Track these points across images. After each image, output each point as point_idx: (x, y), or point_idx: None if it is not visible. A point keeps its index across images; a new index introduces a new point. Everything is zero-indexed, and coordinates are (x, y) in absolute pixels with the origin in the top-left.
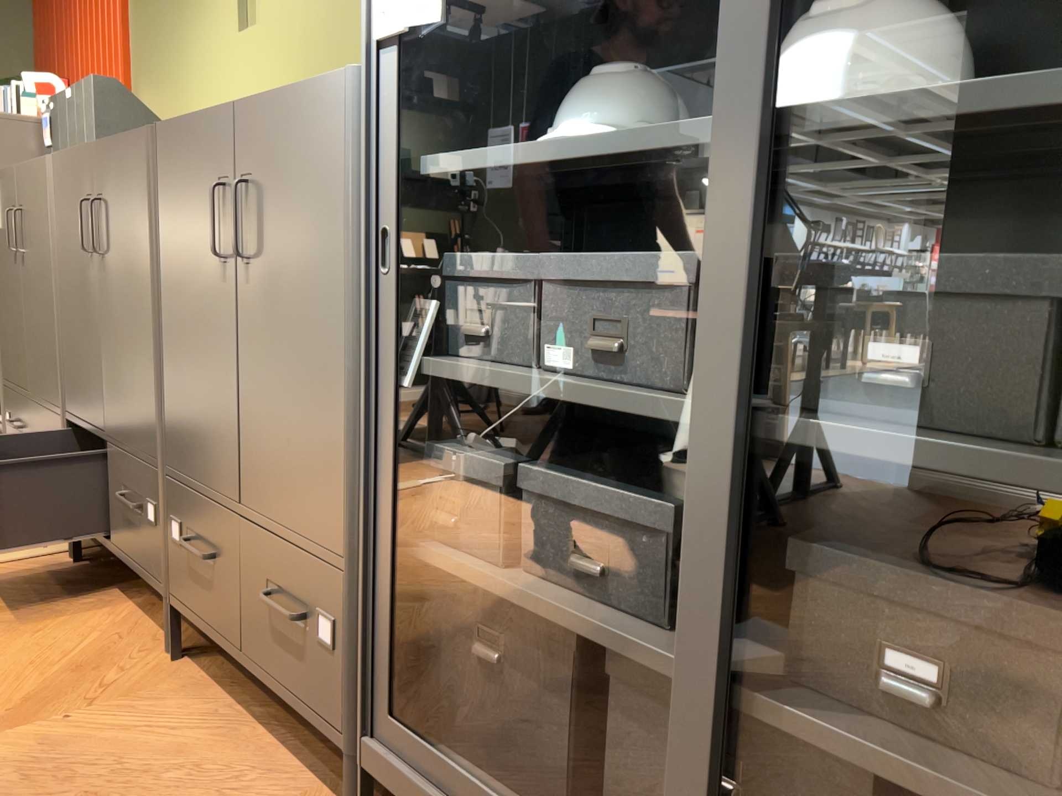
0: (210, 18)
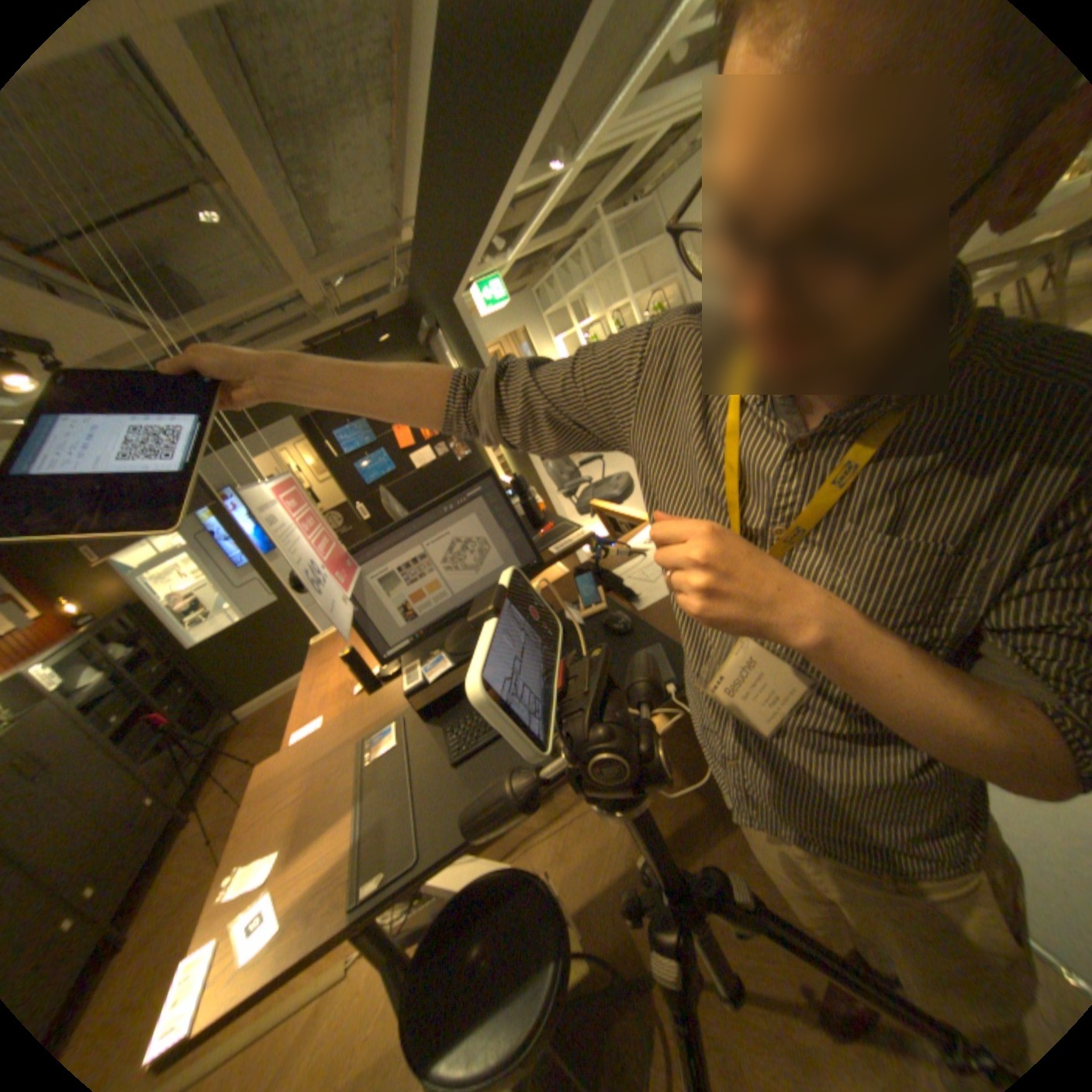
0: None
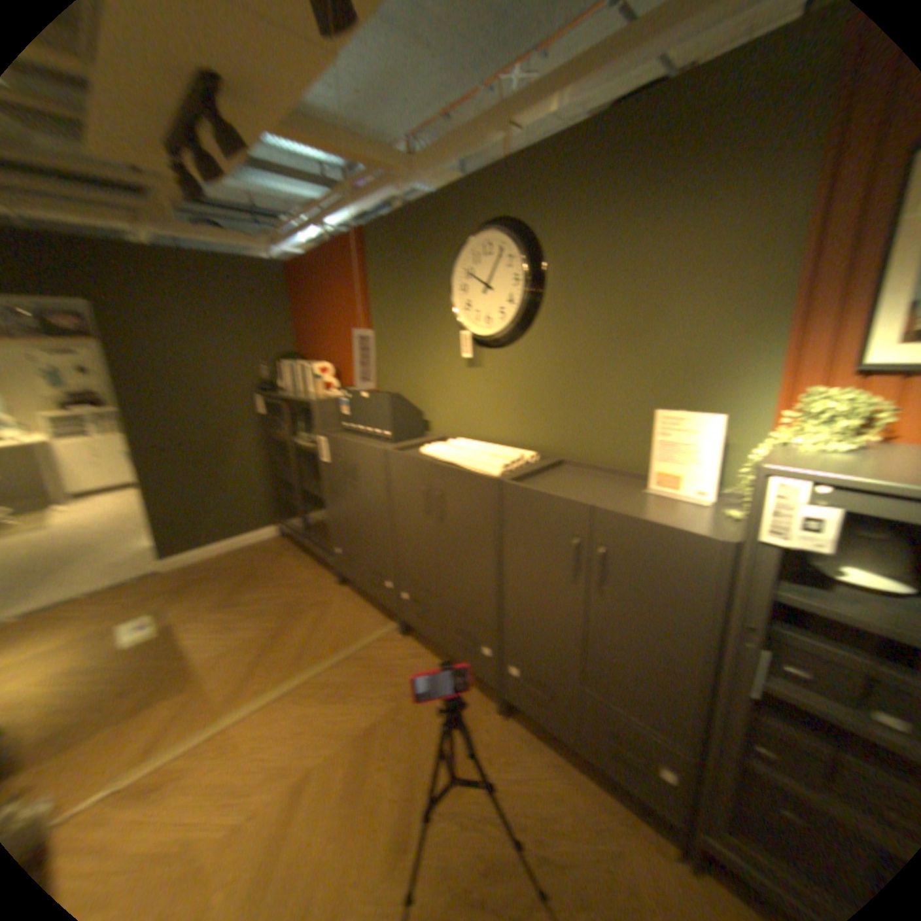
0: (440, 353)
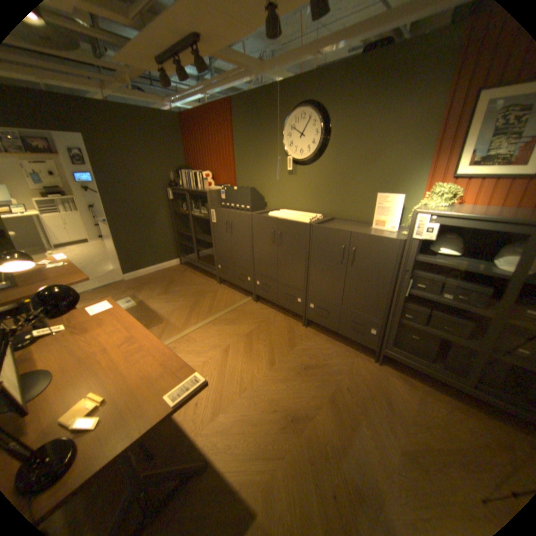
0: (274, 167)
